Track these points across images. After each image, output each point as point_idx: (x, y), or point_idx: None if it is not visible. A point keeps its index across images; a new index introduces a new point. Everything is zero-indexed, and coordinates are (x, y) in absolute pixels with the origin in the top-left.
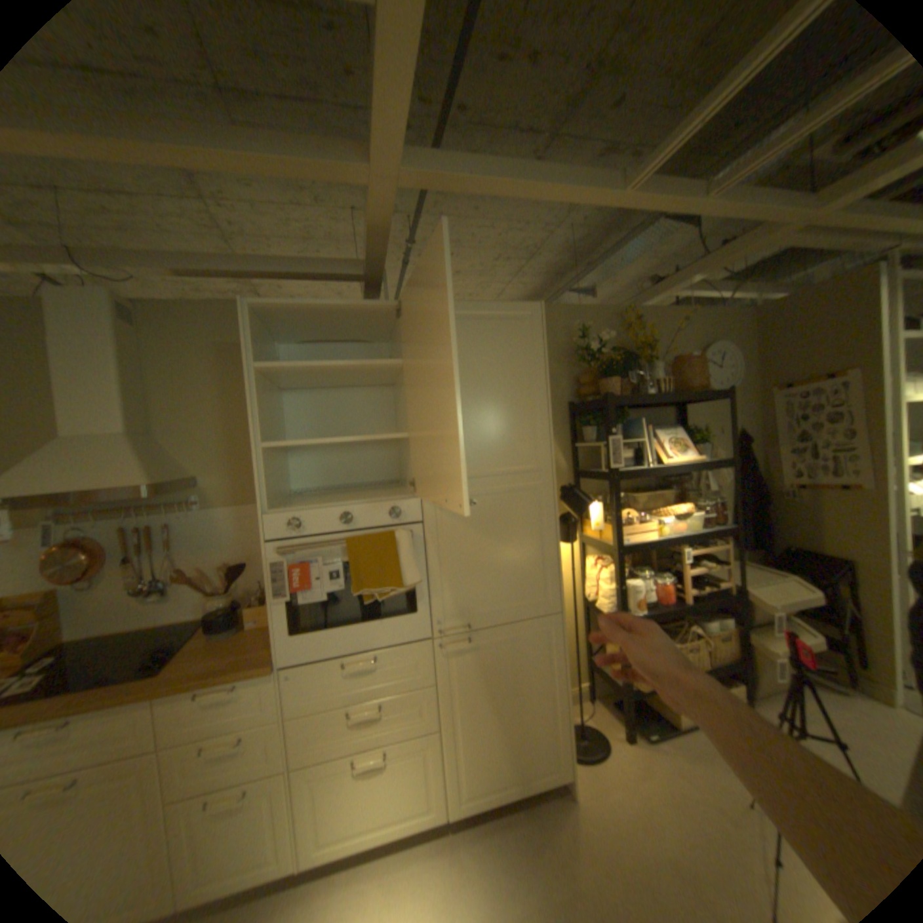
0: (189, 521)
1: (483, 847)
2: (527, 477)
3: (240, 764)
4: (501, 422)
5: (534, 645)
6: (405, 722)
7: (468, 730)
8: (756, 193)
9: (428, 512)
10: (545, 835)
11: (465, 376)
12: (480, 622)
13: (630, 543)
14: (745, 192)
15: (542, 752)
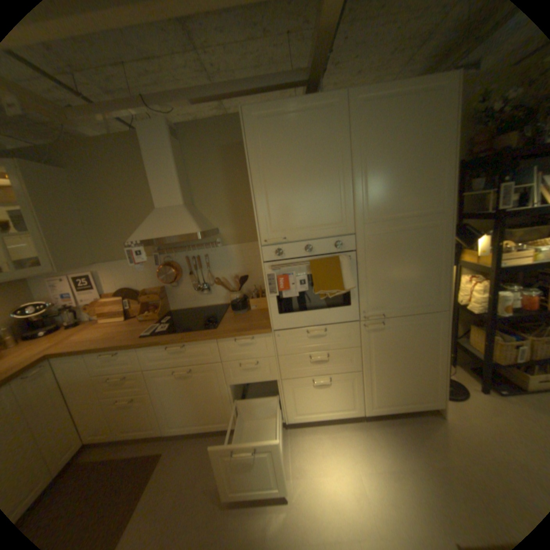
0: (217, 252)
1: (386, 431)
2: (434, 218)
3: (258, 373)
4: (417, 177)
5: (427, 329)
6: (343, 364)
7: (380, 372)
8: None
9: (360, 244)
10: (426, 433)
11: (391, 144)
12: (392, 313)
13: (507, 265)
14: None
15: (427, 390)
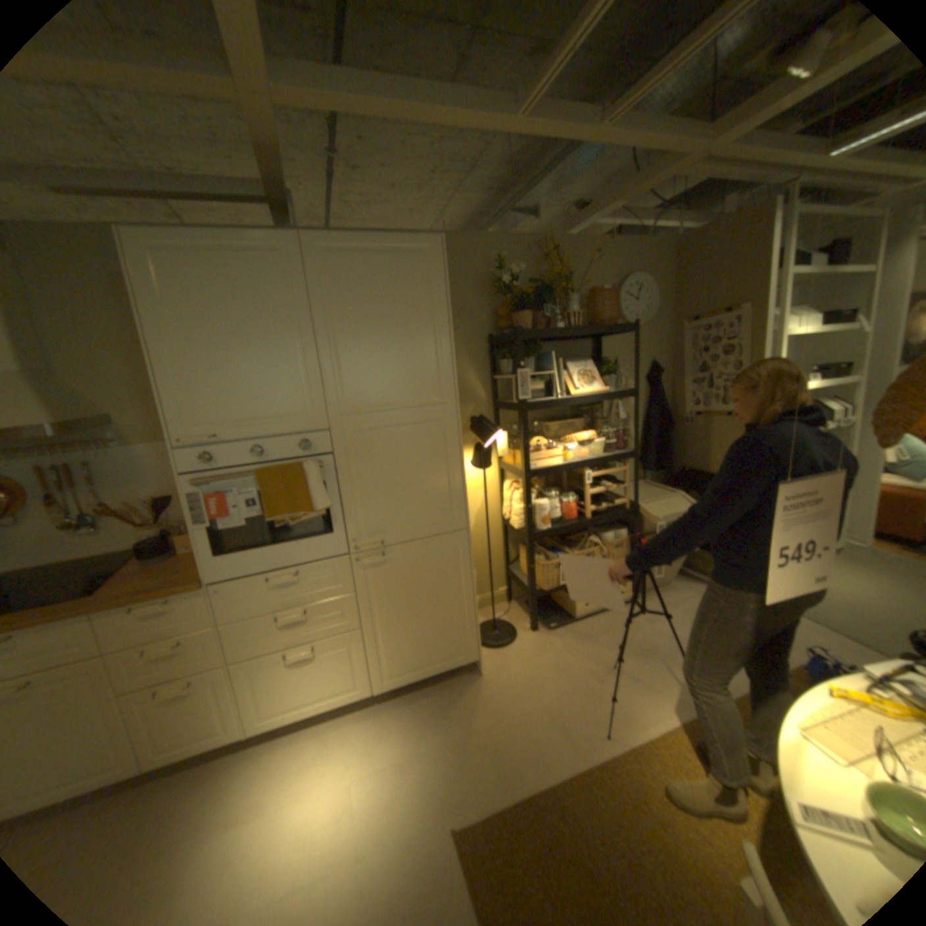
0: (107, 458)
1: (401, 711)
2: (432, 410)
3: (180, 662)
4: (404, 357)
5: (441, 556)
6: (329, 622)
7: (385, 626)
8: (652, 121)
9: (336, 444)
10: (452, 699)
11: (366, 312)
12: (392, 539)
13: (536, 467)
14: (640, 119)
15: (451, 639)
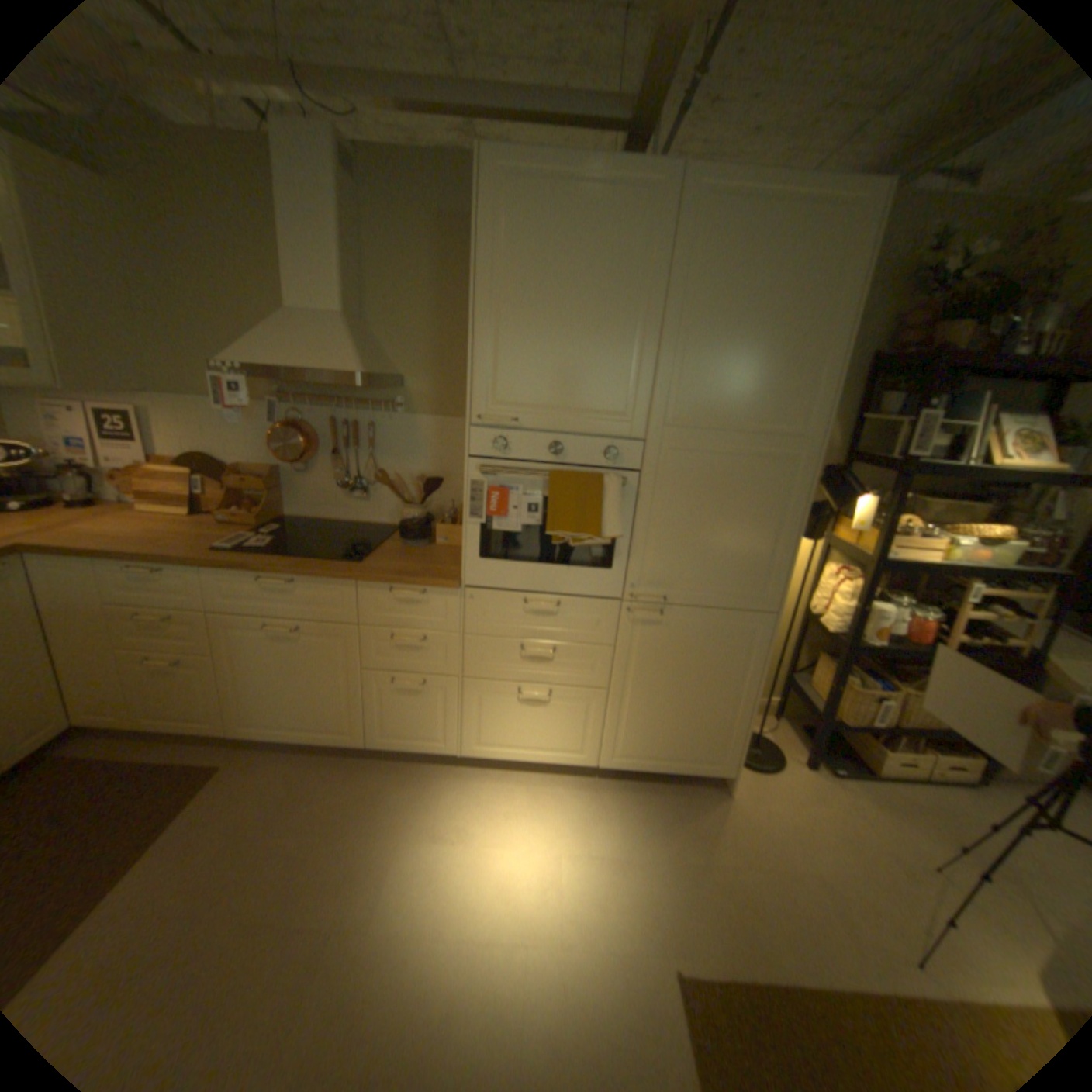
0: (394, 424)
1: (627, 799)
2: (788, 443)
3: (424, 658)
4: (775, 361)
5: (734, 638)
6: (577, 670)
7: (638, 697)
8: None
9: (650, 461)
10: (691, 812)
11: (743, 288)
12: (679, 598)
13: (899, 557)
14: None
15: (711, 742)
